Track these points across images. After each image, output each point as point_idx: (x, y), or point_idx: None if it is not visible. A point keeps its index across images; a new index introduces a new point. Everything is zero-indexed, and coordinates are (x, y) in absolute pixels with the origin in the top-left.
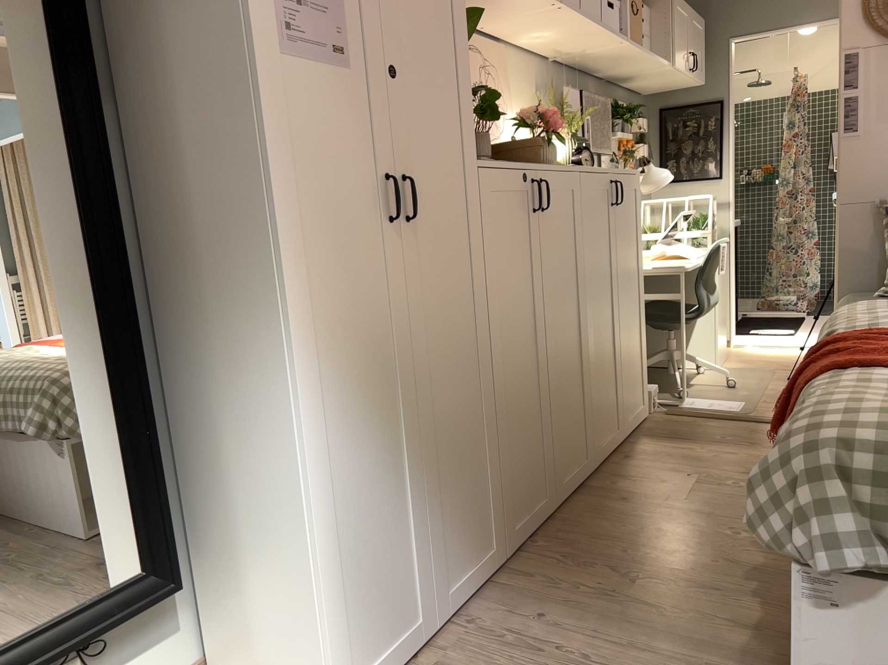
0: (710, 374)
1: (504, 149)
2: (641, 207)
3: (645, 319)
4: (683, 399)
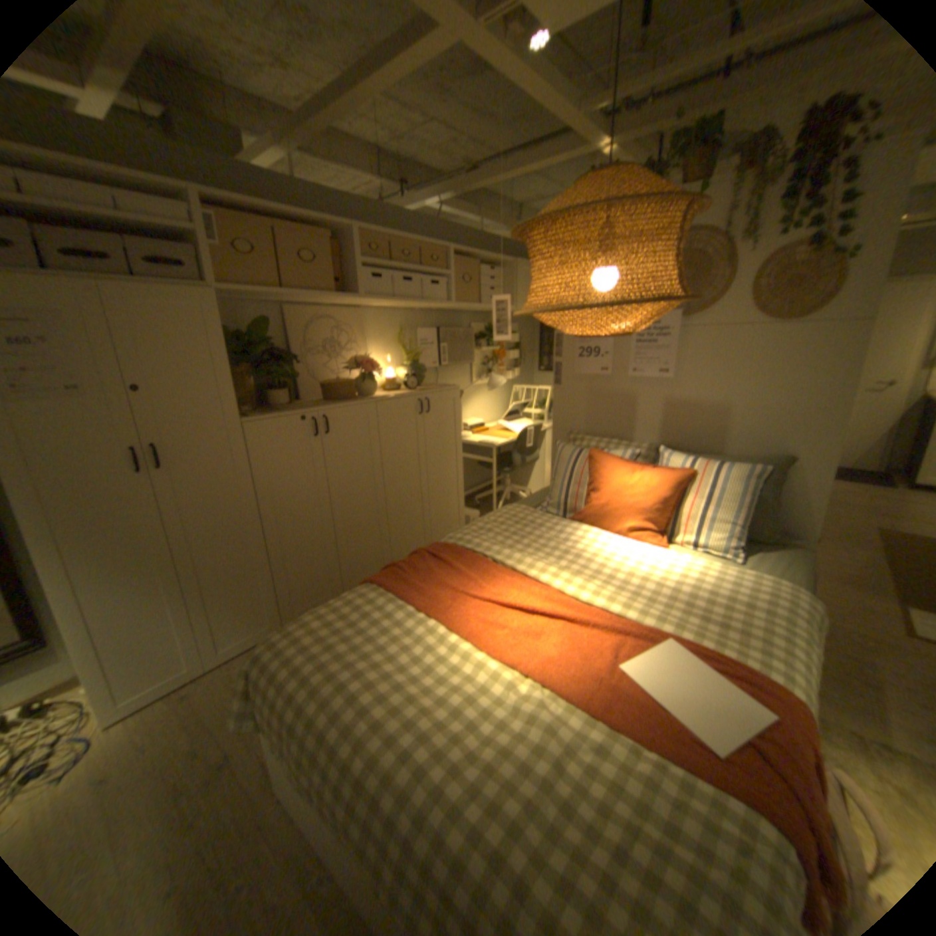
0: None
1: (325, 387)
2: (460, 408)
3: (461, 475)
4: None
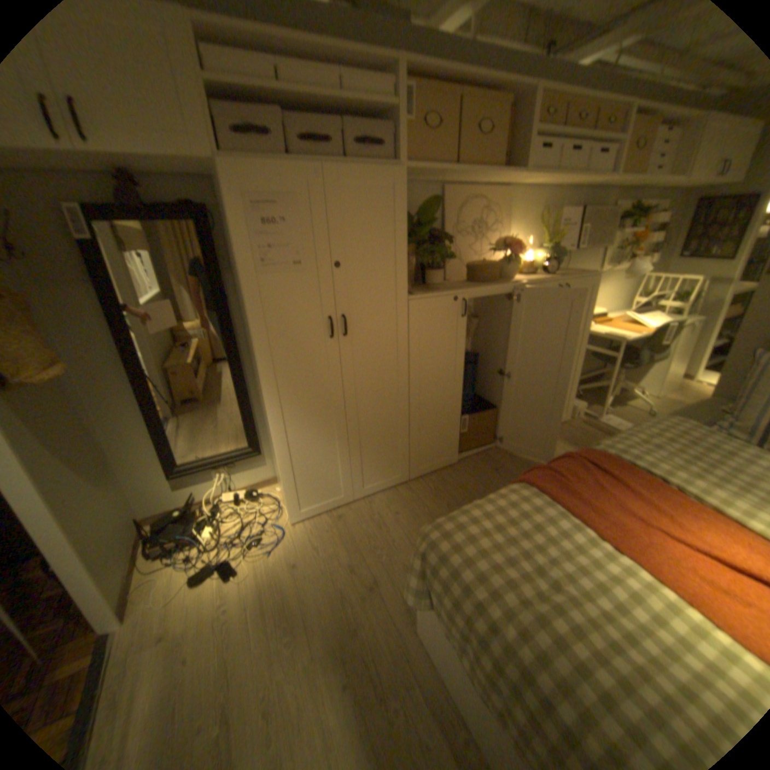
0: (648, 400)
1: (471, 269)
2: (596, 297)
3: (580, 367)
4: (605, 415)
